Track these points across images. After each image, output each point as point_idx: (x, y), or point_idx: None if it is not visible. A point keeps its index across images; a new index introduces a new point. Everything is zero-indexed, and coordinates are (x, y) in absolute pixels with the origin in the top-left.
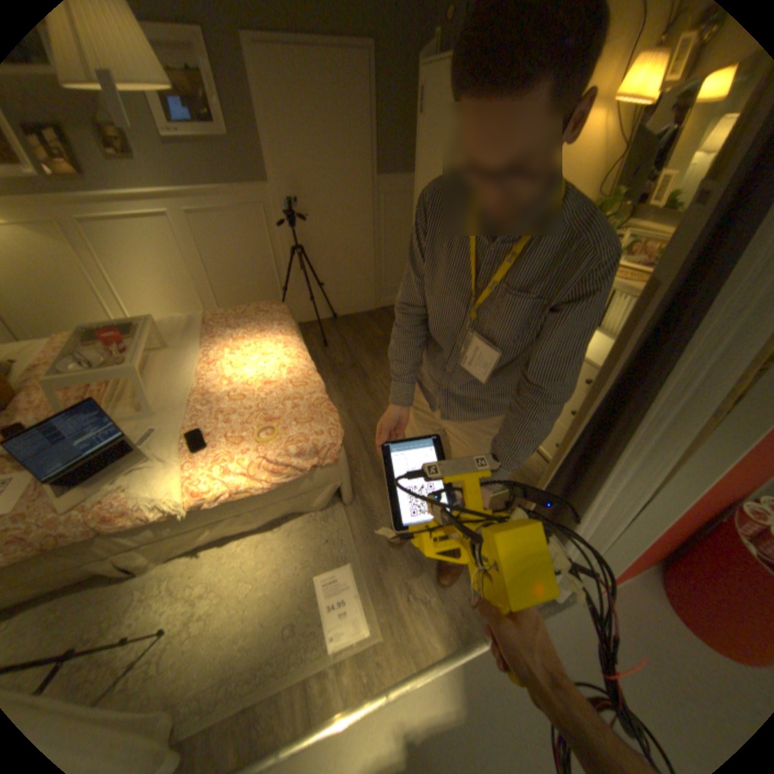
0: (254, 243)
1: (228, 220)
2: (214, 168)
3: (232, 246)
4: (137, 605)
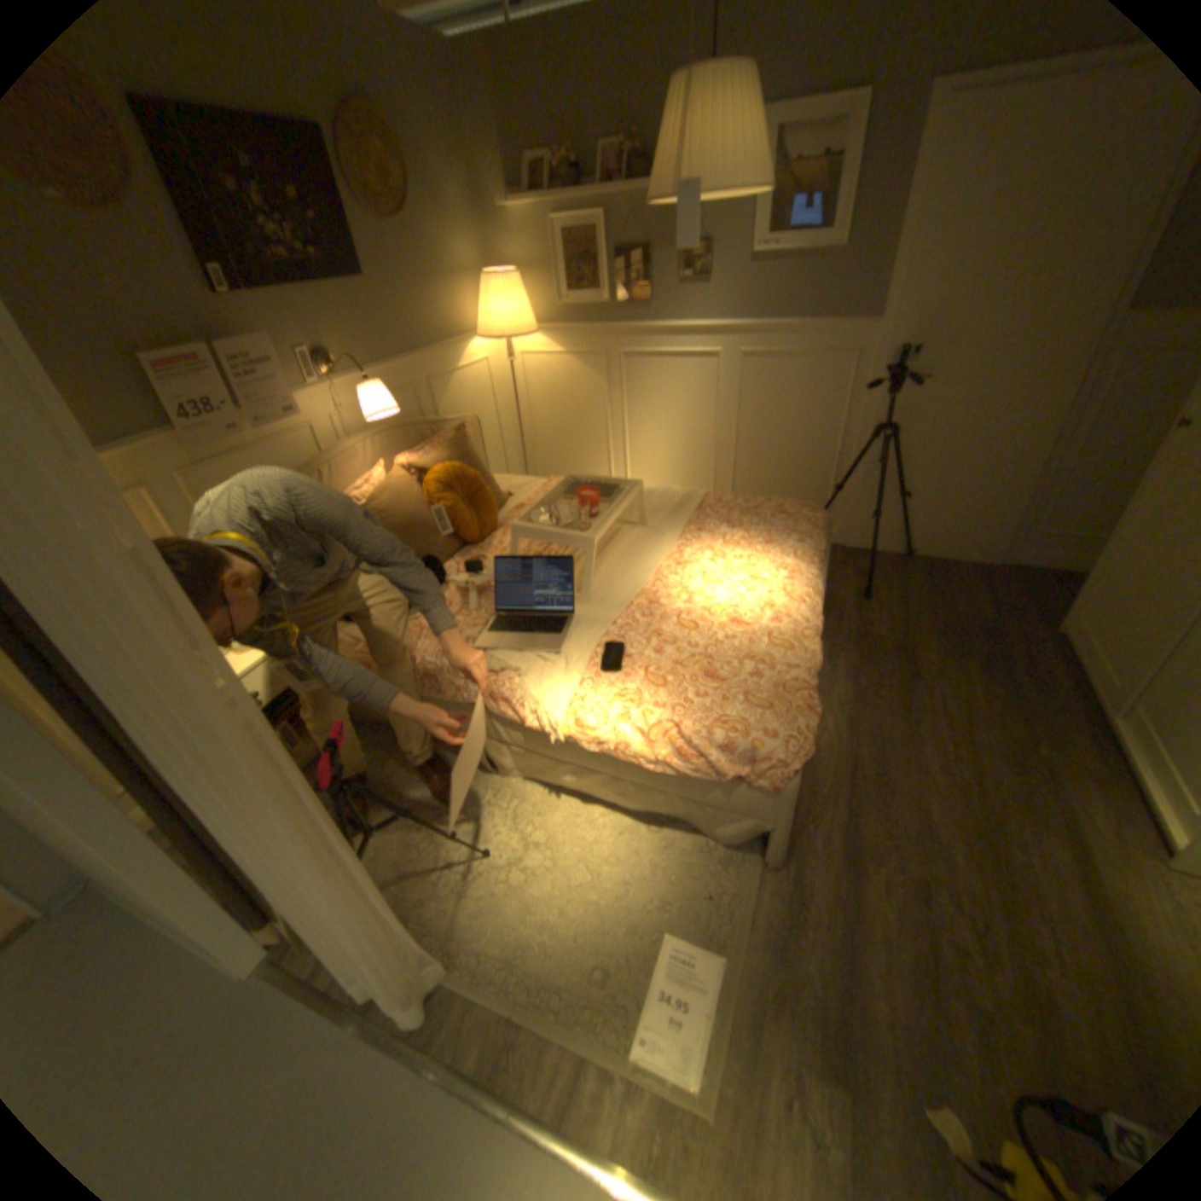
0: (820, 410)
1: (797, 371)
2: (807, 296)
3: (787, 409)
4: (483, 807)
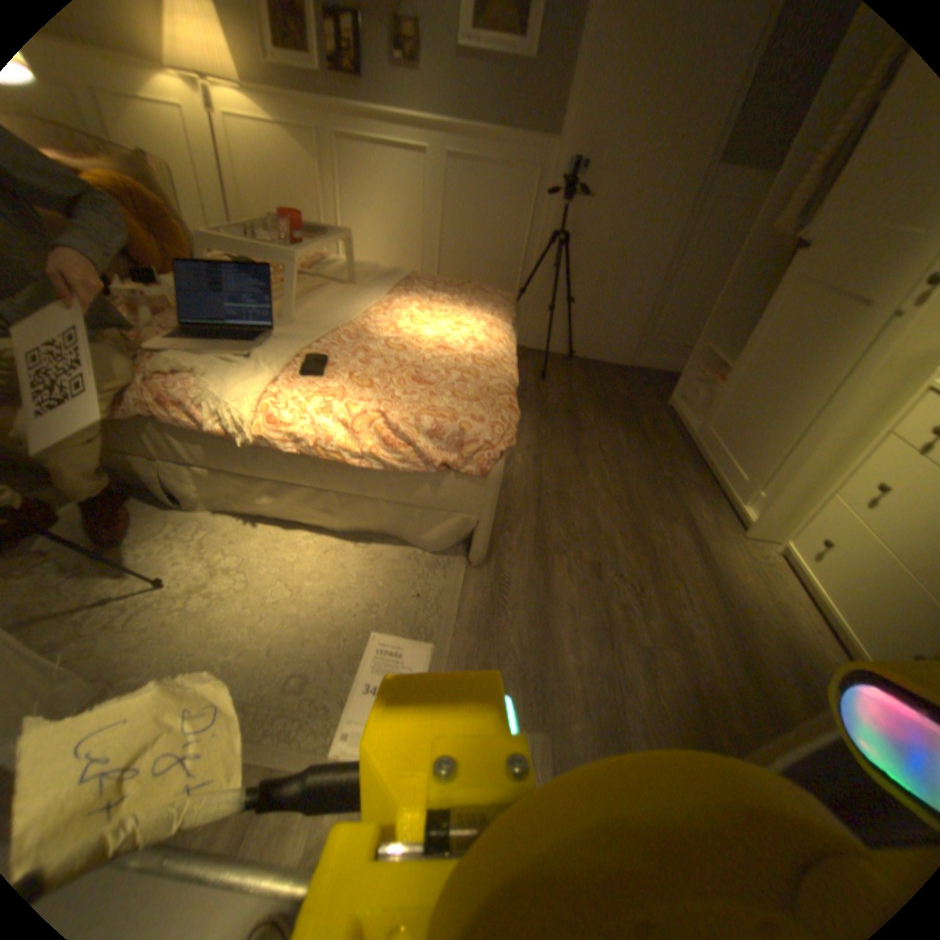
0: (510, 219)
1: (492, 178)
2: (503, 102)
3: (483, 215)
4: (159, 539)
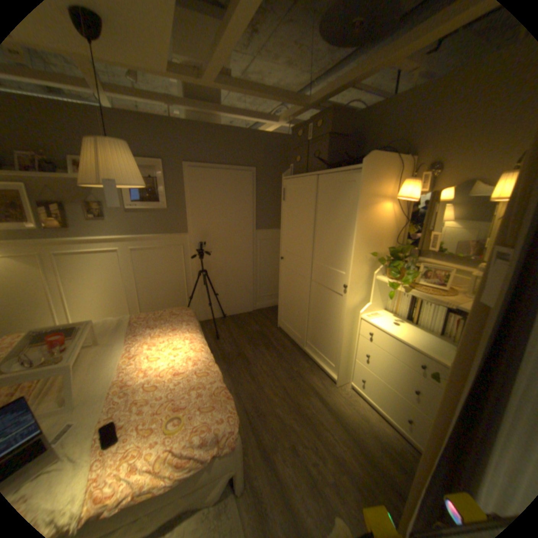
0: (173, 268)
1: (159, 254)
2: (155, 225)
3: (158, 270)
4: None
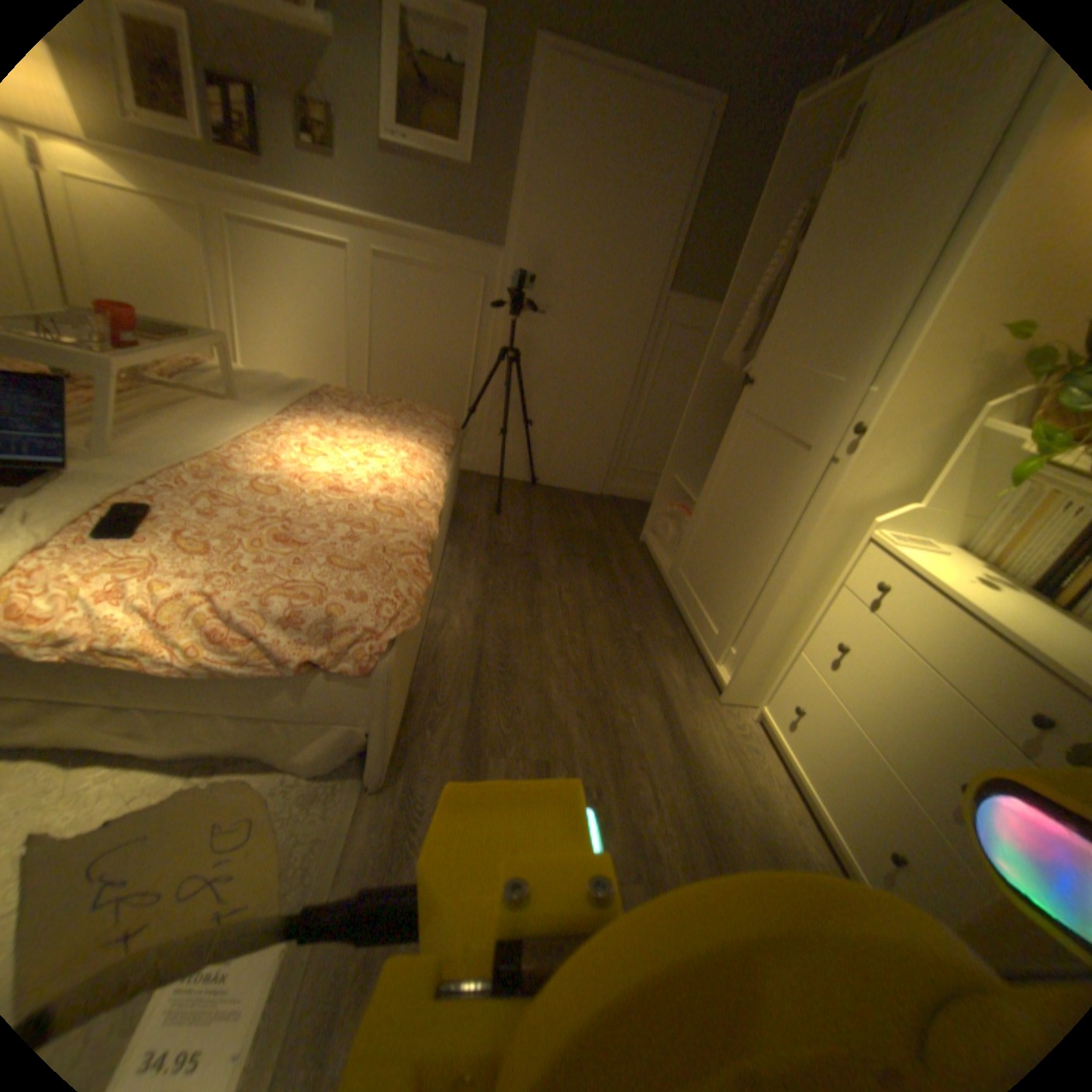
0: (452, 330)
1: (429, 284)
2: (436, 205)
3: (420, 323)
4: None
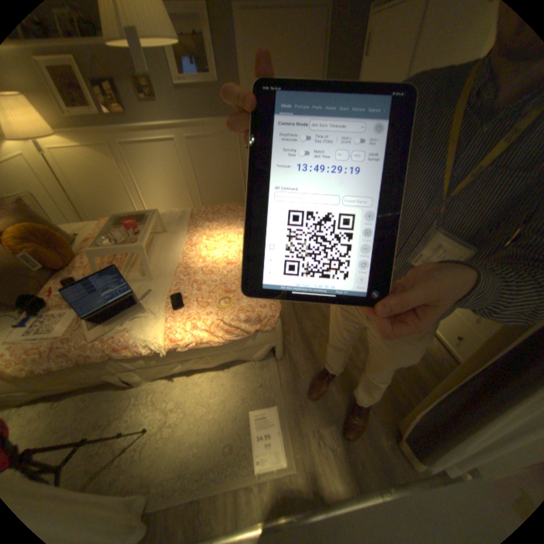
0: (229, 161)
1: (214, 143)
2: (207, 106)
3: (215, 162)
4: (132, 407)
